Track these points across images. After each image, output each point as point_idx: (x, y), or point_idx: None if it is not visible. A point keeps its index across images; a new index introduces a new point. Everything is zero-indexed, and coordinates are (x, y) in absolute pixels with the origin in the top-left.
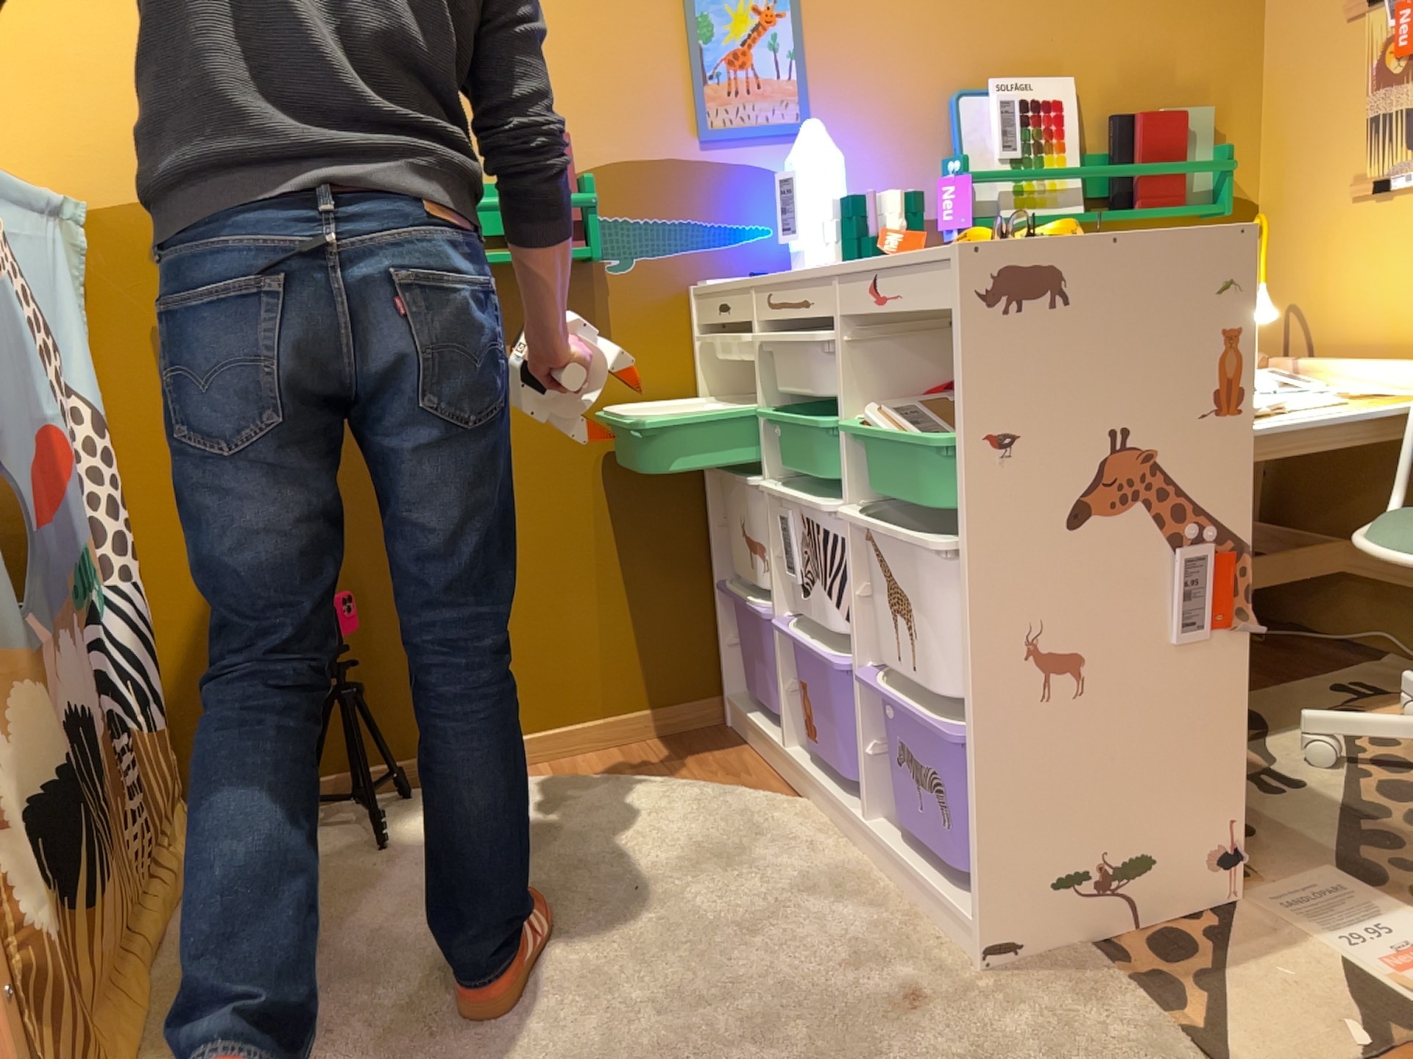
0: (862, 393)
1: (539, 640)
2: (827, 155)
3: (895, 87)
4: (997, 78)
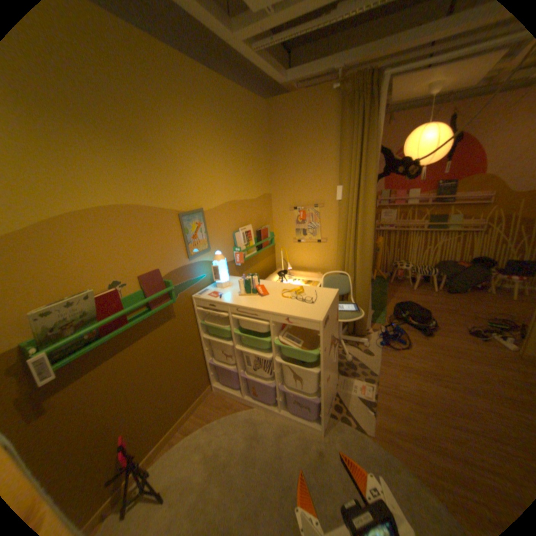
0: (275, 333)
1: (170, 404)
2: (224, 260)
3: (223, 234)
4: (239, 227)
